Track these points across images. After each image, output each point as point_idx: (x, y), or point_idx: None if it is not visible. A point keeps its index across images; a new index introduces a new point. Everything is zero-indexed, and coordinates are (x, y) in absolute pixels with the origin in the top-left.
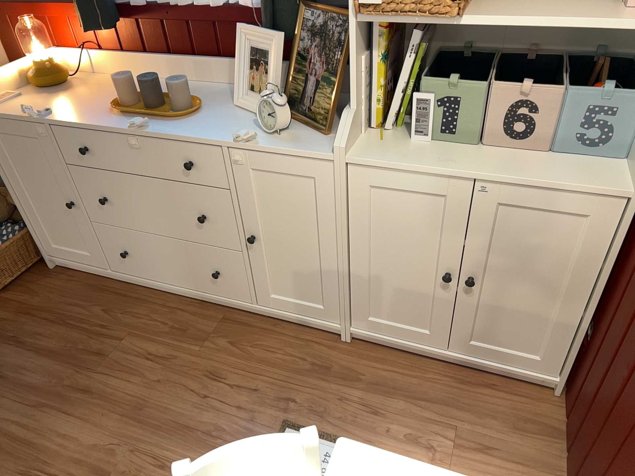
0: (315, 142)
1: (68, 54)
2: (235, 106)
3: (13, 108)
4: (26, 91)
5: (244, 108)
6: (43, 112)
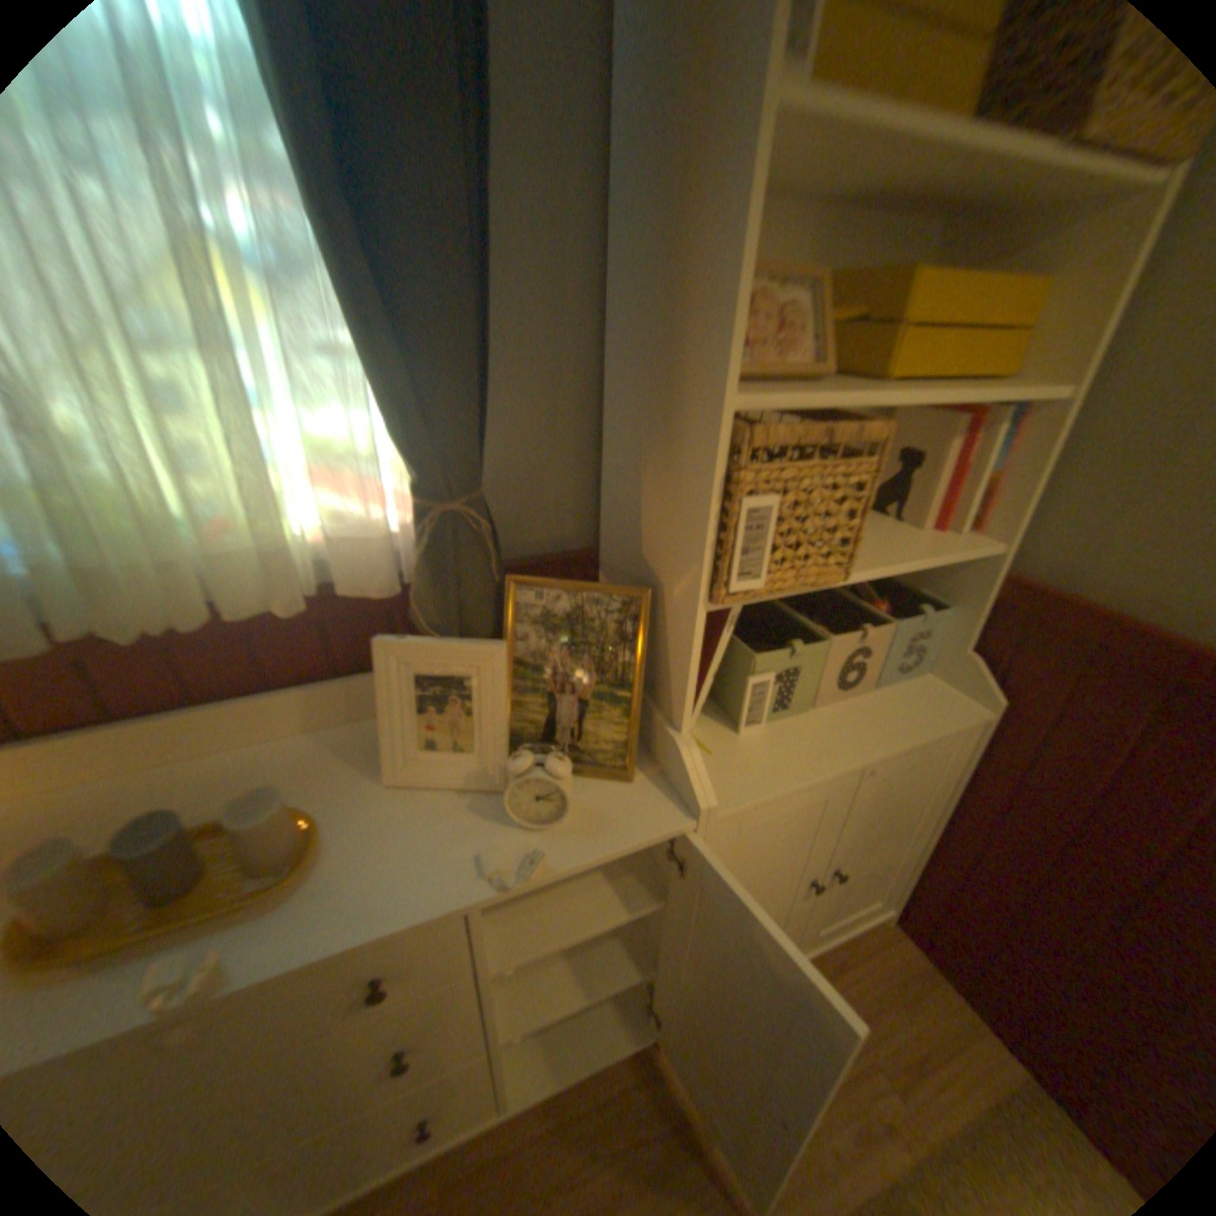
0: (636, 812)
1: None
2: (388, 791)
3: None
4: None
5: (415, 788)
6: None
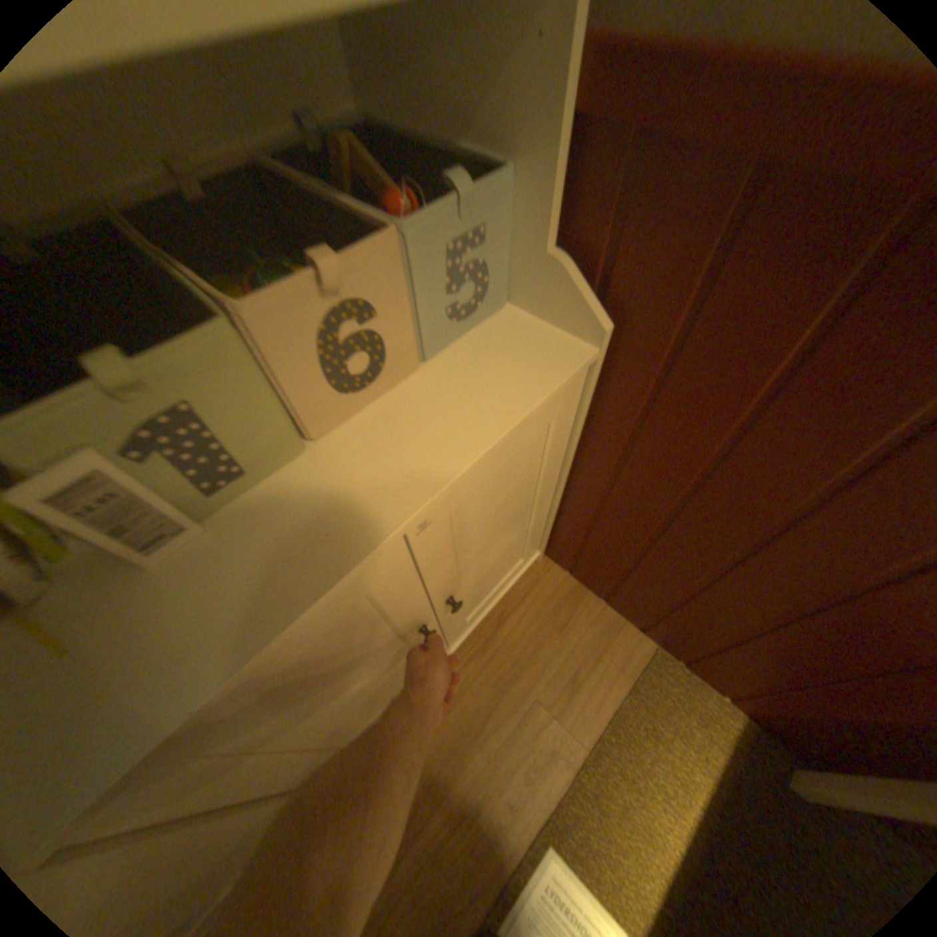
0: None
1: None
2: None
3: None
4: None
5: None
6: None
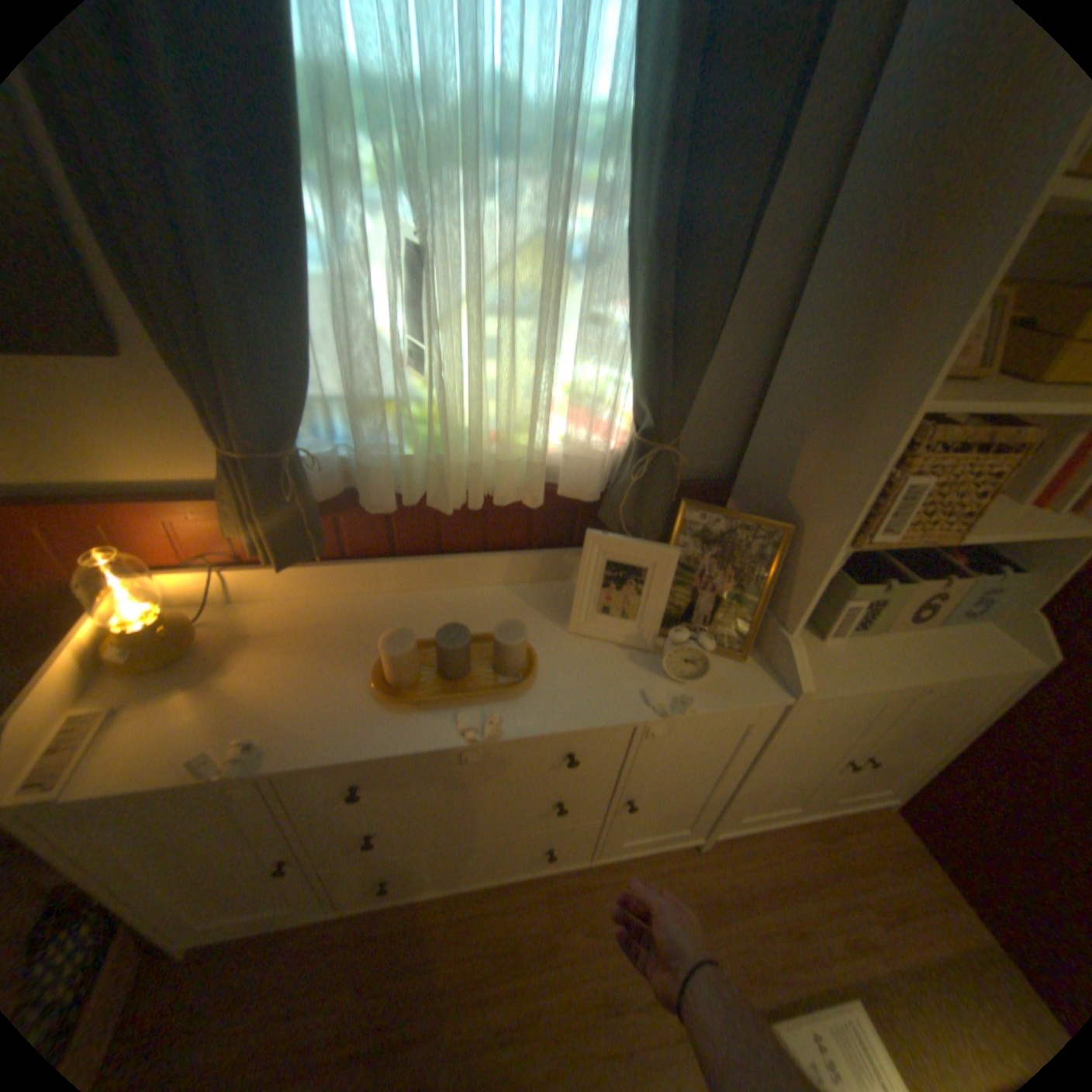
0: (749, 684)
1: (170, 582)
2: (571, 635)
3: (132, 761)
4: (94, 682)
5: (589, 637)
6: (246, 758)
